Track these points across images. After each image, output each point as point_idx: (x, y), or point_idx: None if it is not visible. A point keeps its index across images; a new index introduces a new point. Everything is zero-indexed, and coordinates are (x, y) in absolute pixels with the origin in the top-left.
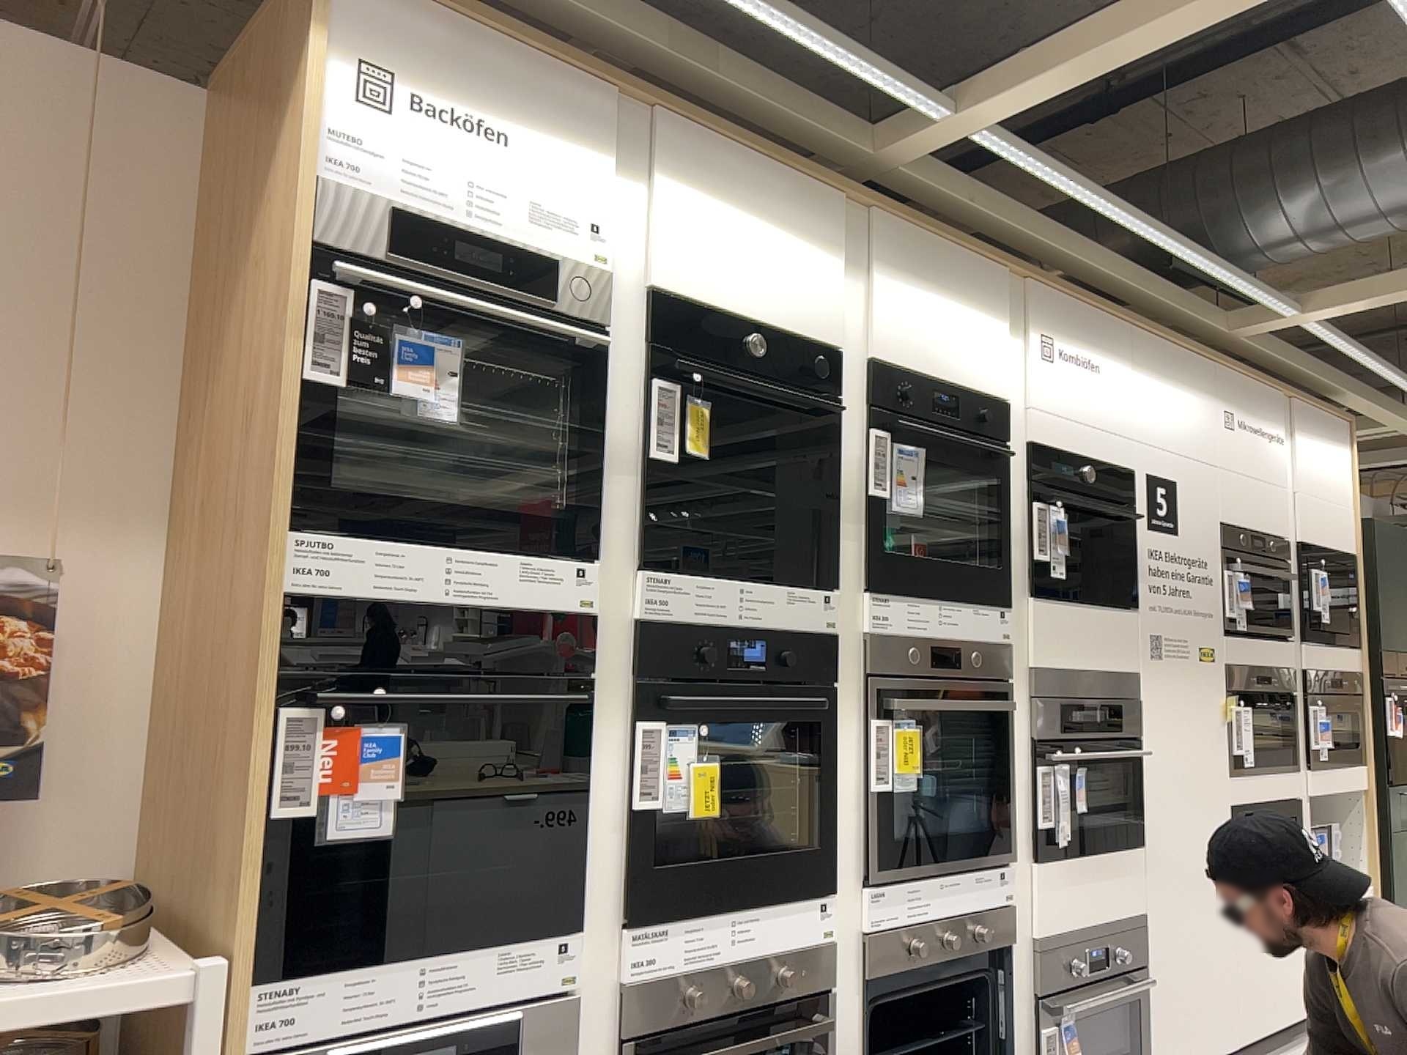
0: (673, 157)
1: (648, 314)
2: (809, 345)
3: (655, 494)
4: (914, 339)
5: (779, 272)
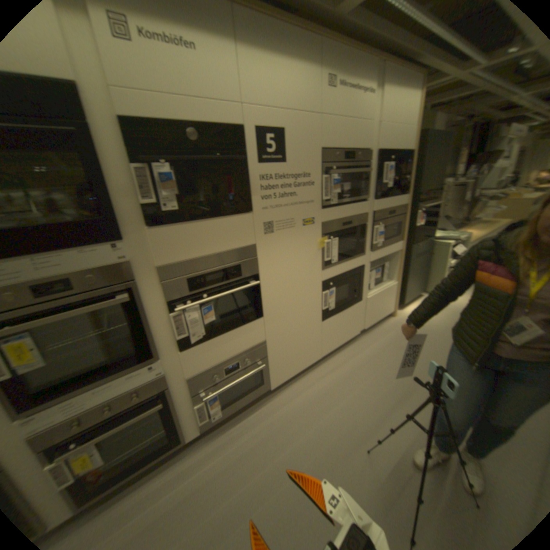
0: None
1: None
2: None
3: None
4: None
5: None
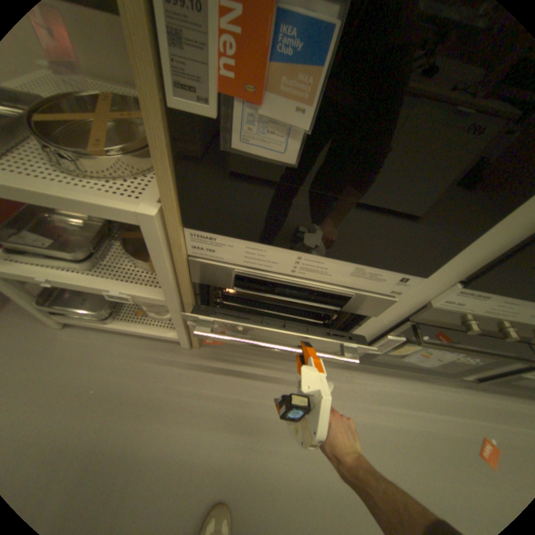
0: None
1: None
2: None
3: None
4: None
5: None
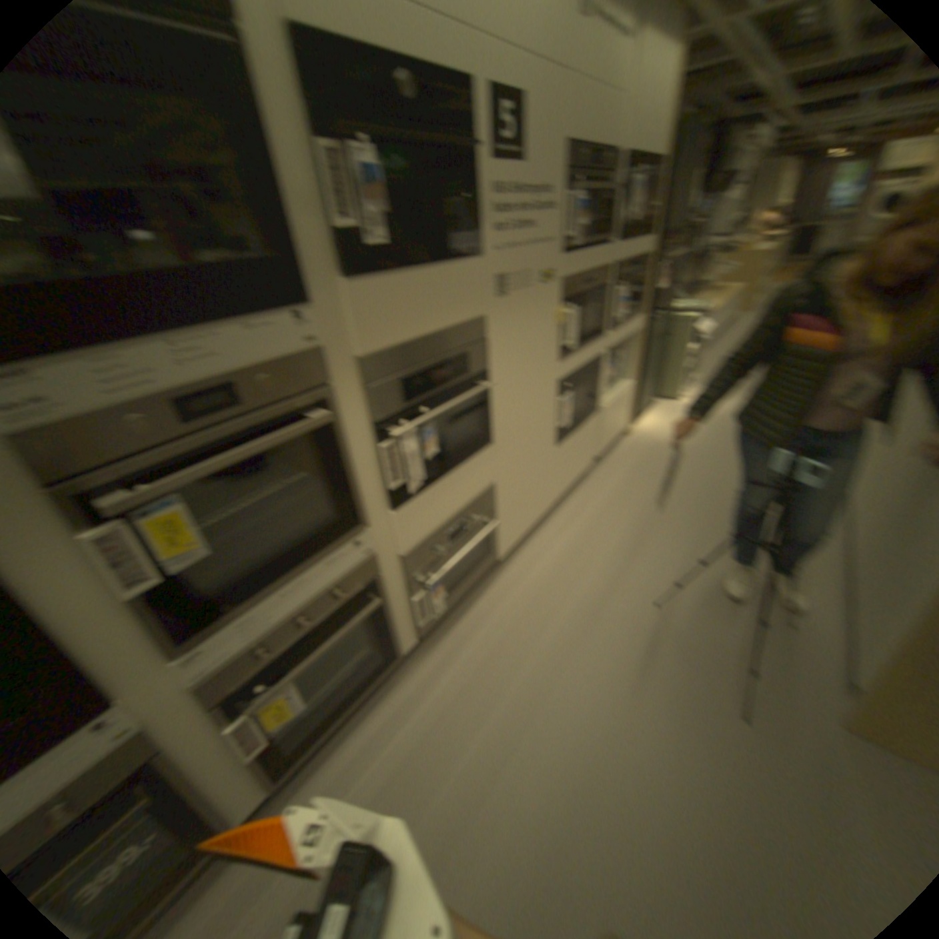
0: None
1: None
2: None
3: None
4: None
5: None
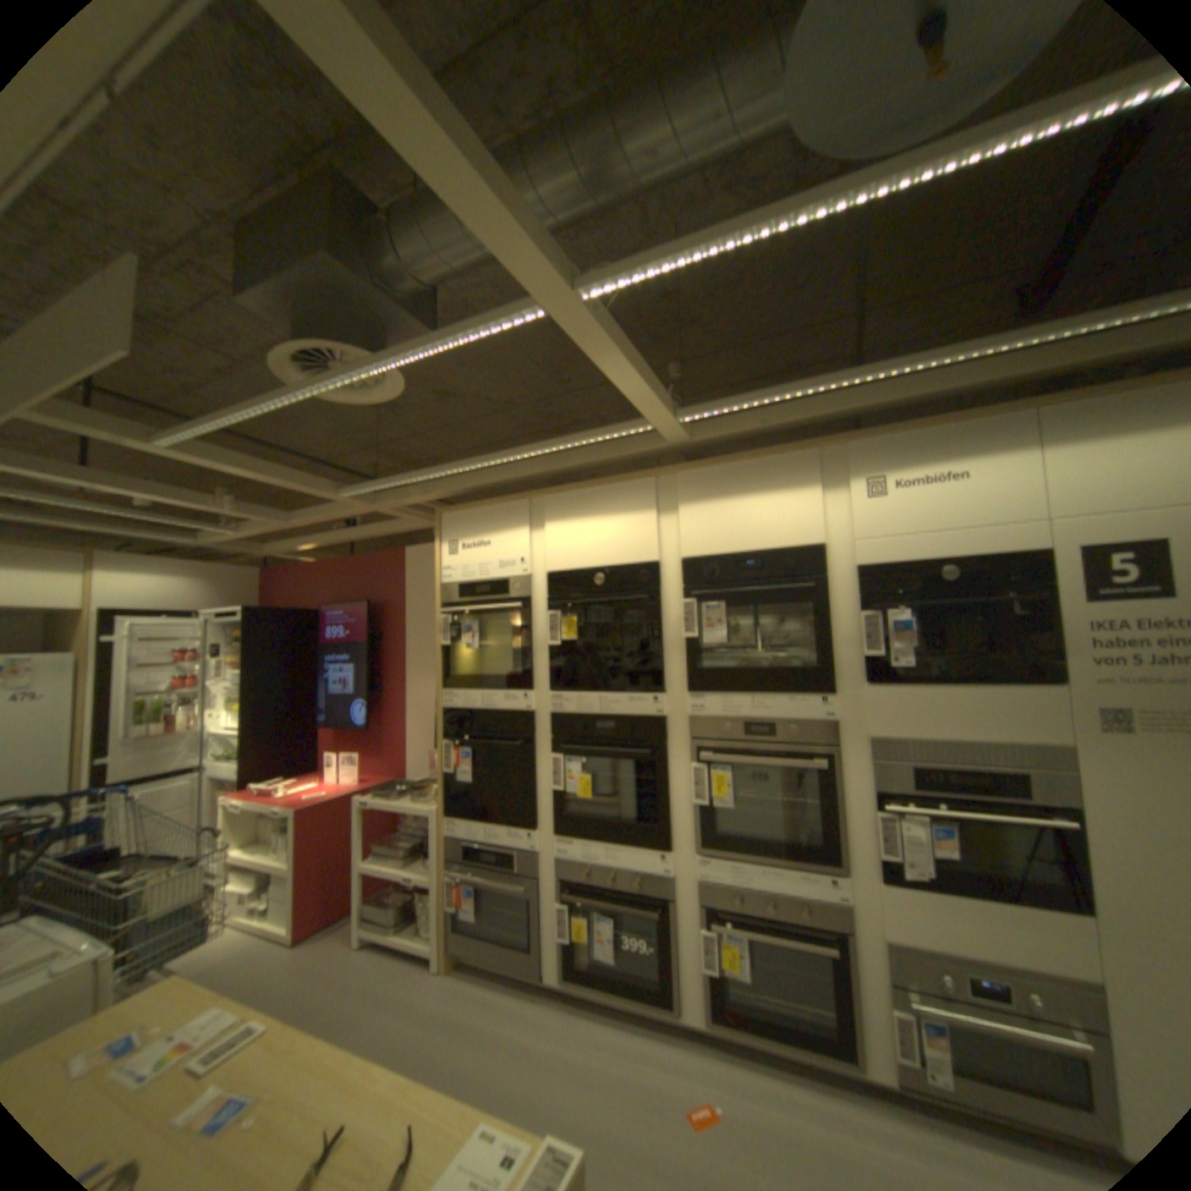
0: (549, 509)
1: (547, 582)
2: (637, 564)
3: (566, 658)
4: (724, 529)
5: (612, 534)
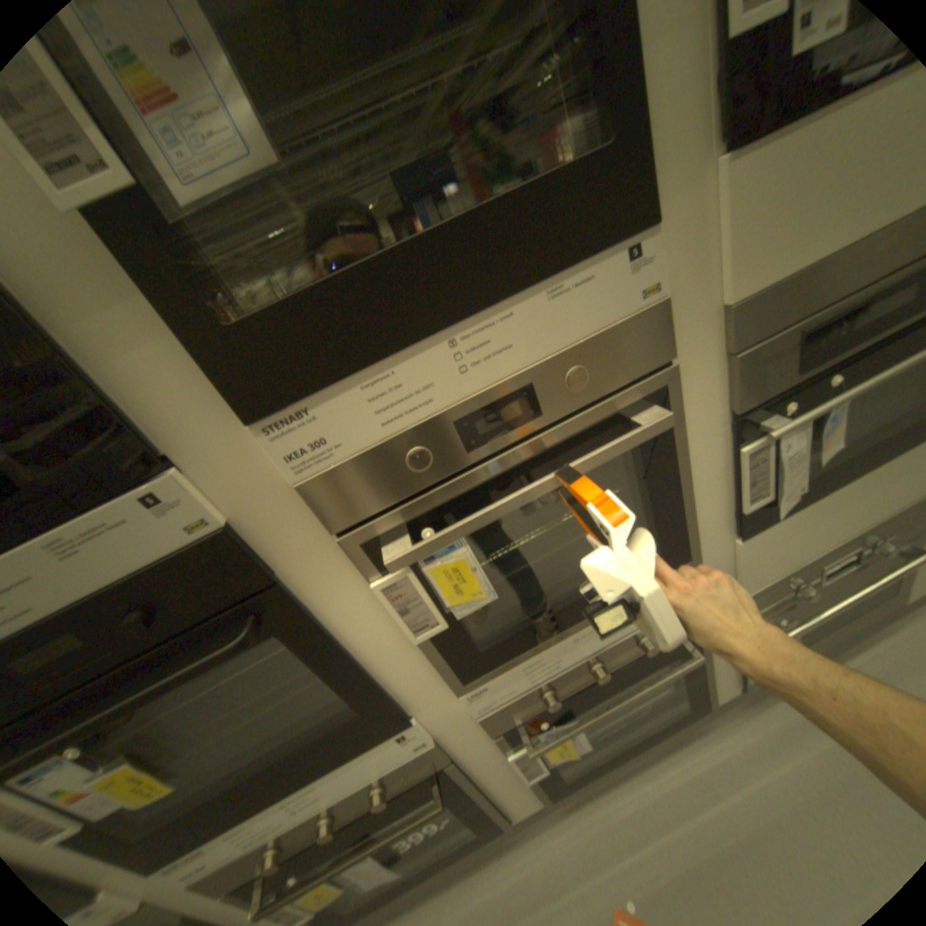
0: None
1: None
2: None
3: None
4: None
5: None
